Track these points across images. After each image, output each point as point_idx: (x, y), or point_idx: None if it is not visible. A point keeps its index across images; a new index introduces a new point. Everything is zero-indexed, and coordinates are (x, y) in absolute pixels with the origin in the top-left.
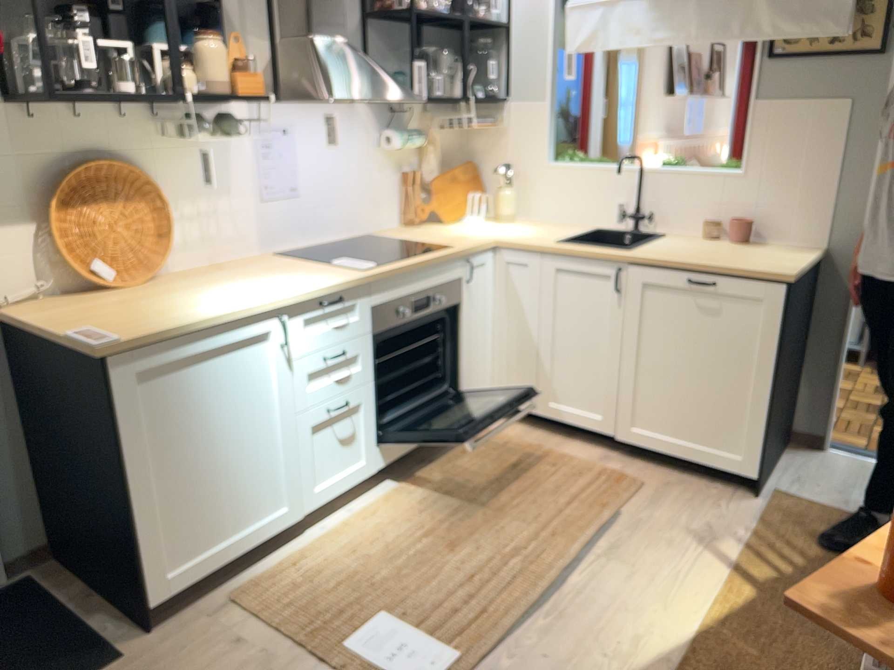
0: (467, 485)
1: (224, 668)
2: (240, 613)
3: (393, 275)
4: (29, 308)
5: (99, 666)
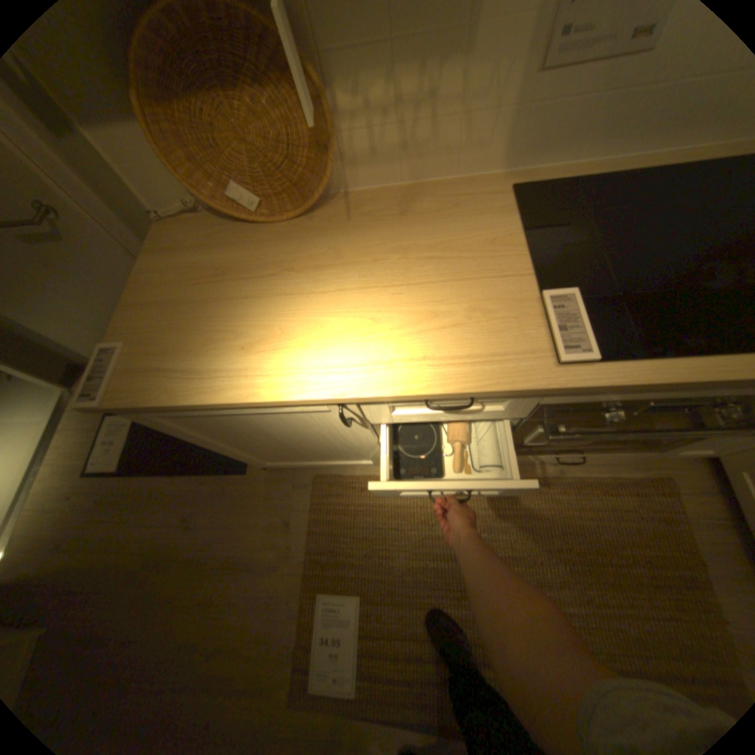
0: (554, 536)
1: (265, 536)
2: (305, 499)
3: (624, 385)
4: (169, 231)
5: (233, 469)
